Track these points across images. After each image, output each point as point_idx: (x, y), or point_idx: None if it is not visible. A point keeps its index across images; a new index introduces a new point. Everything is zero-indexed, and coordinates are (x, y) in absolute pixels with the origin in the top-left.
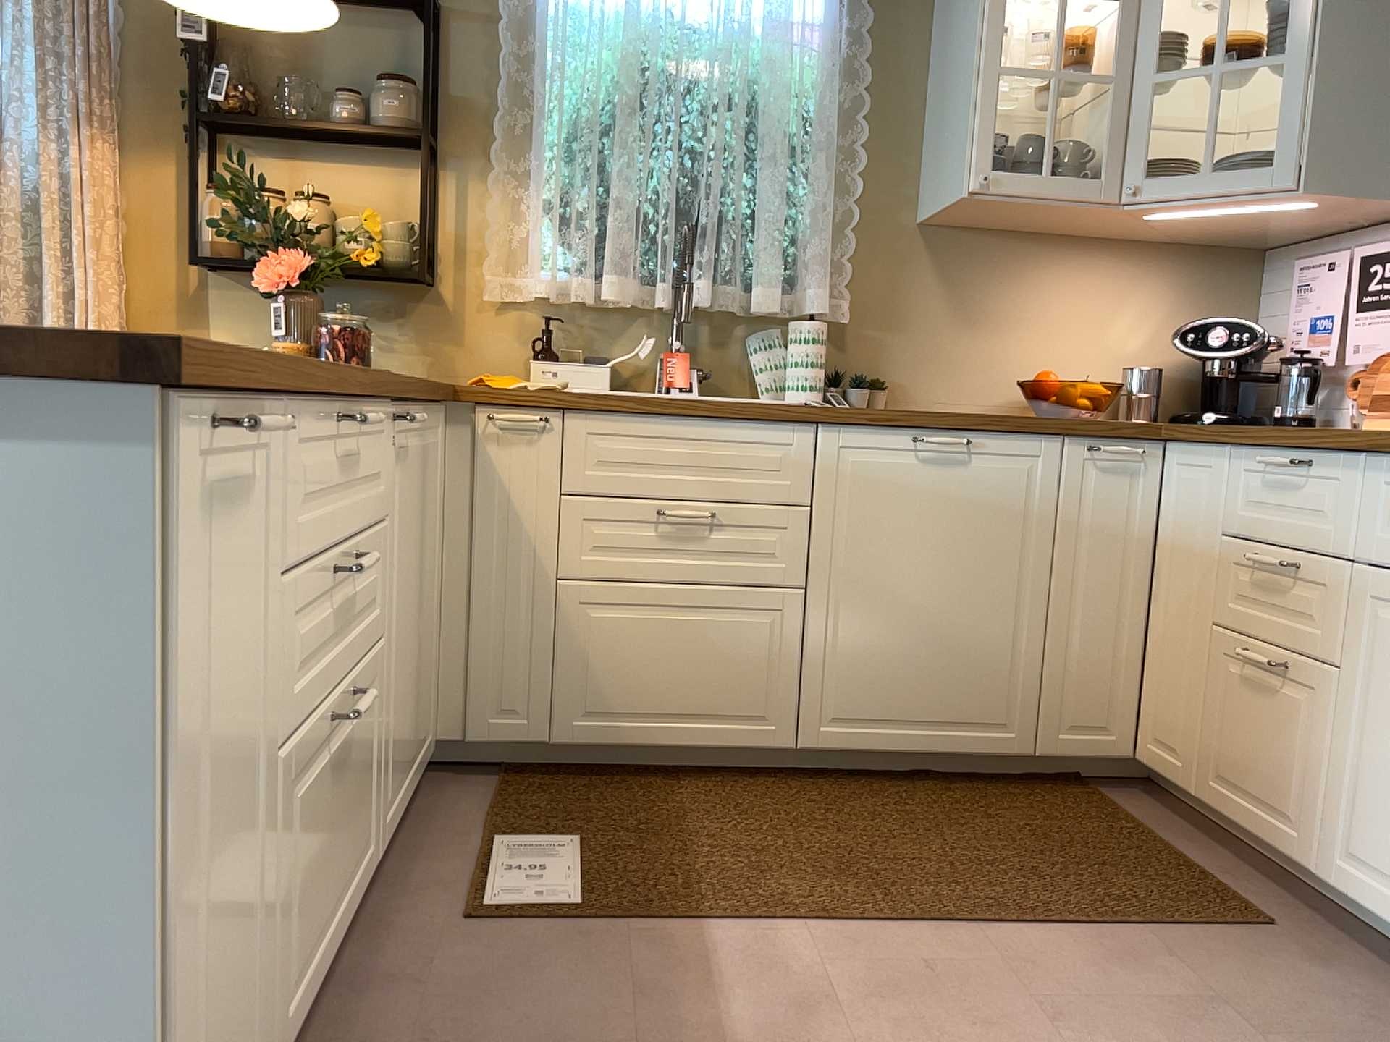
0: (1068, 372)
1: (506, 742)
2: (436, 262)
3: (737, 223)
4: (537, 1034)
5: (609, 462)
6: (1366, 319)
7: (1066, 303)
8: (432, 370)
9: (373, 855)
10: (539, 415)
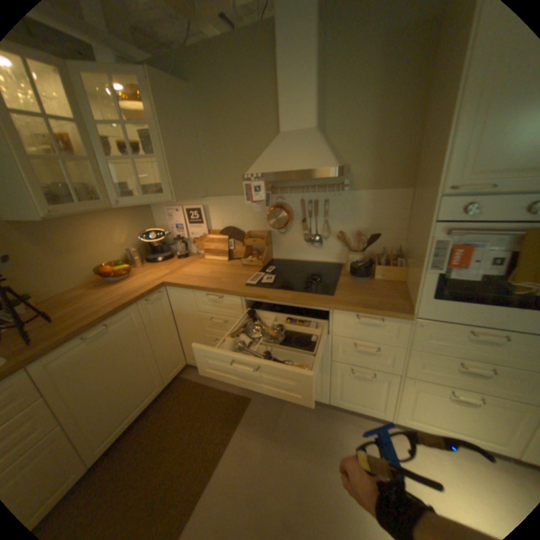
0: (106, 257)
1: None
2: None
3: None
4: None
5: None
6: (192, 226)
7: (94, 234)
8: None
9: None
10: None
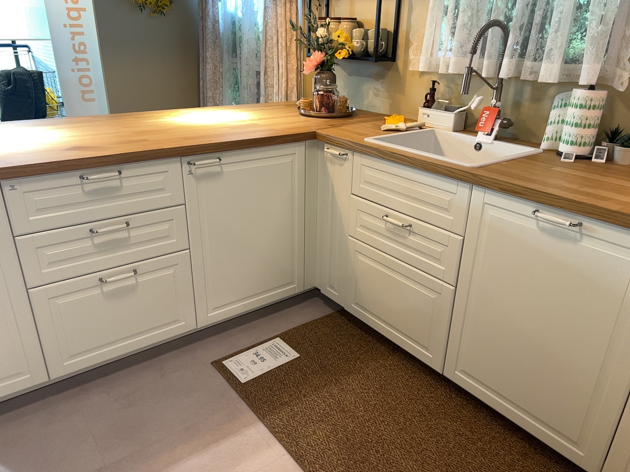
0: None
1: (332, 299)
2: (394, 50)
3: (540, 16)
4: (152, 416)
5: (370, 182)
6: None
7: None
8: (390, 107)
9: (192, 324)
10: (345, 151)
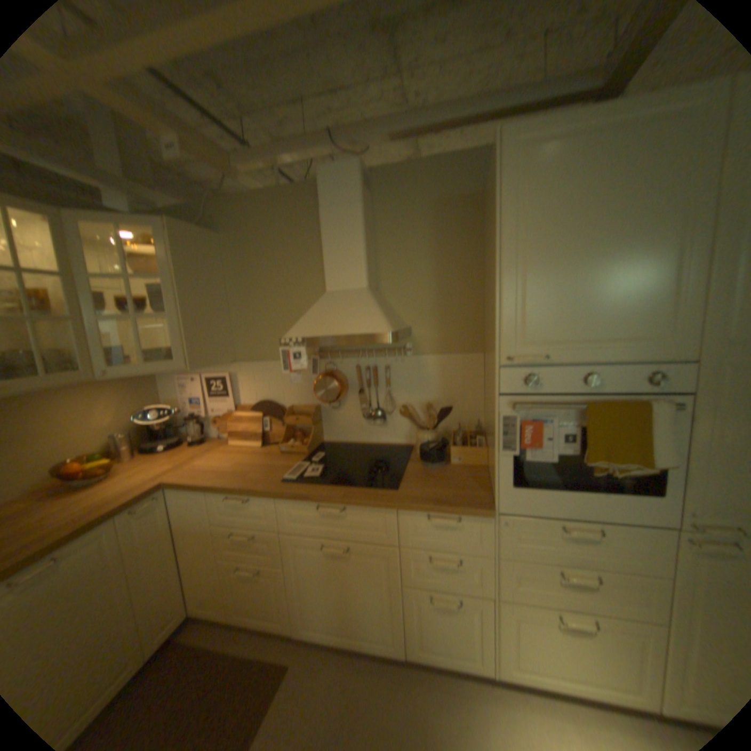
0: (75, 447)
1: None
2: None
3: None
4: None
5: None
6: (213, 399)
7: (62, 415)
8: None
9: None
10: None
